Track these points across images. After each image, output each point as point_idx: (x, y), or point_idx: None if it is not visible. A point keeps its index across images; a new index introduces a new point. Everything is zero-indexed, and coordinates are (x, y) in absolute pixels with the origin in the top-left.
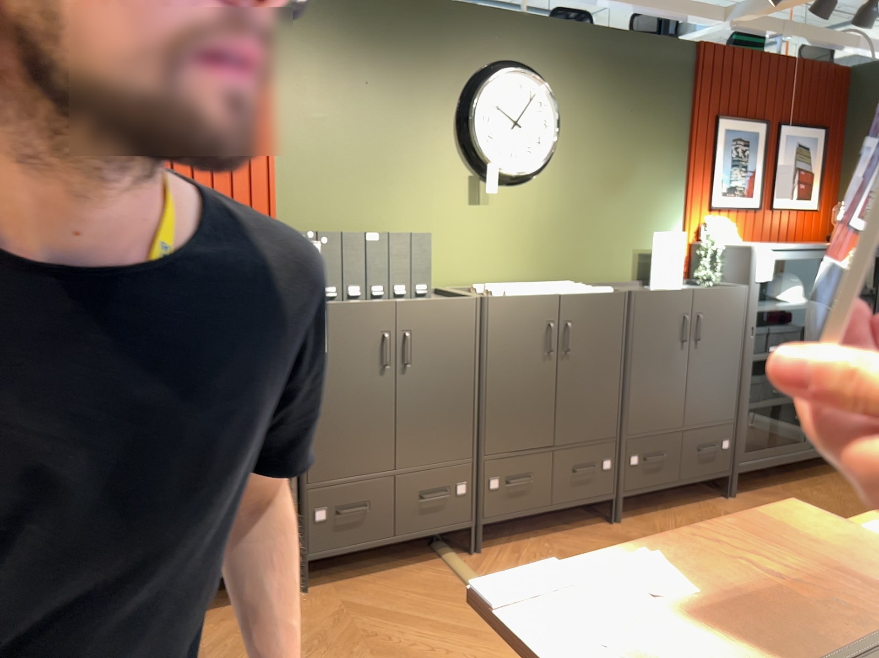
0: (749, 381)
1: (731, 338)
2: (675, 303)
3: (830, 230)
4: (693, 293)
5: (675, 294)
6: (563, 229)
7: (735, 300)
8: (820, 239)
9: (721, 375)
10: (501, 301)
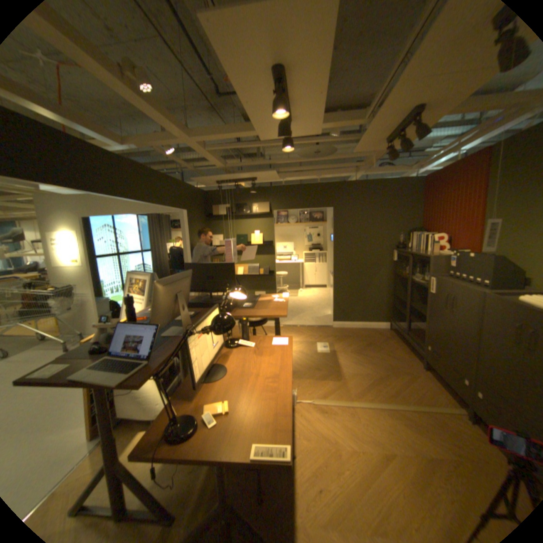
0: None
1: None
2: None
3: None
4: None
5: None
6: None
7: None
8: None
9: None
10: (493, 297)
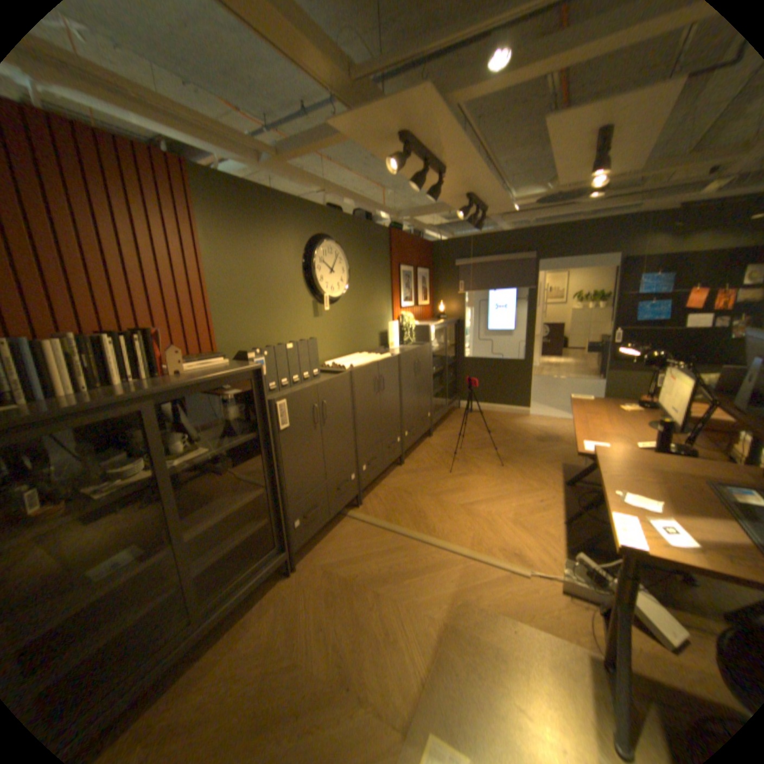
0: (432, 385)
1: (427, 368)
2: (411, 357)
3: (432, 313)
4: (416, 351)
5: (411, 352)
6: (353, 326)
7: (427, 351)
8: (430, 317)
9: (425, 386)
10: (358, 372)
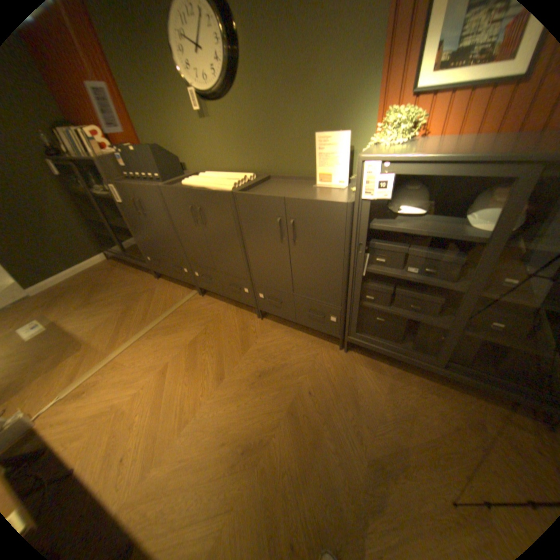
0: (356, 286)
1: (330, 246)
2: (268, 206)
3: None
4: (283, 200)
5: (267, 199)
6: (258, 132)
7: (331, 214)
8: None
9: (322, 272)
10: (165, 189)
